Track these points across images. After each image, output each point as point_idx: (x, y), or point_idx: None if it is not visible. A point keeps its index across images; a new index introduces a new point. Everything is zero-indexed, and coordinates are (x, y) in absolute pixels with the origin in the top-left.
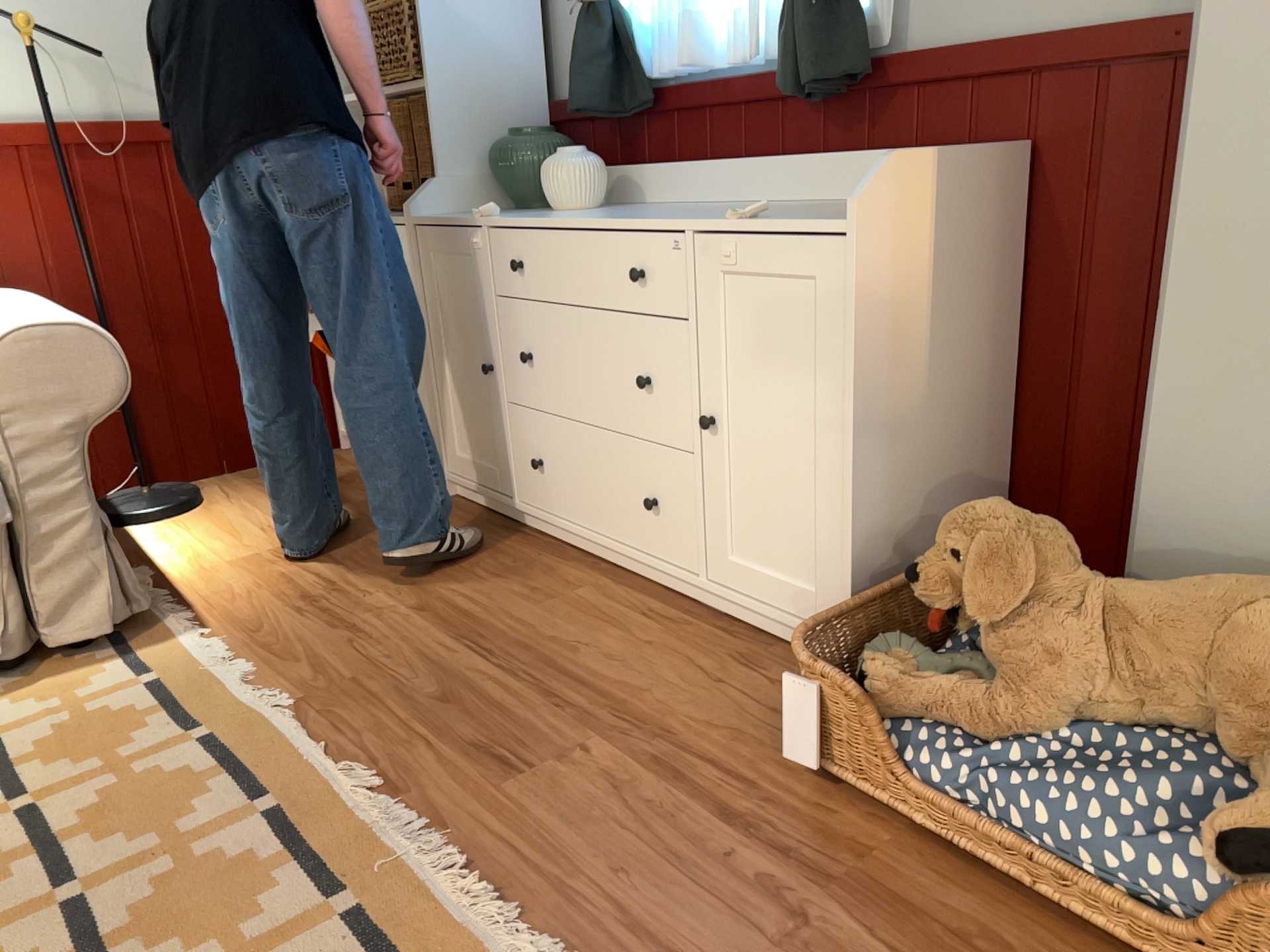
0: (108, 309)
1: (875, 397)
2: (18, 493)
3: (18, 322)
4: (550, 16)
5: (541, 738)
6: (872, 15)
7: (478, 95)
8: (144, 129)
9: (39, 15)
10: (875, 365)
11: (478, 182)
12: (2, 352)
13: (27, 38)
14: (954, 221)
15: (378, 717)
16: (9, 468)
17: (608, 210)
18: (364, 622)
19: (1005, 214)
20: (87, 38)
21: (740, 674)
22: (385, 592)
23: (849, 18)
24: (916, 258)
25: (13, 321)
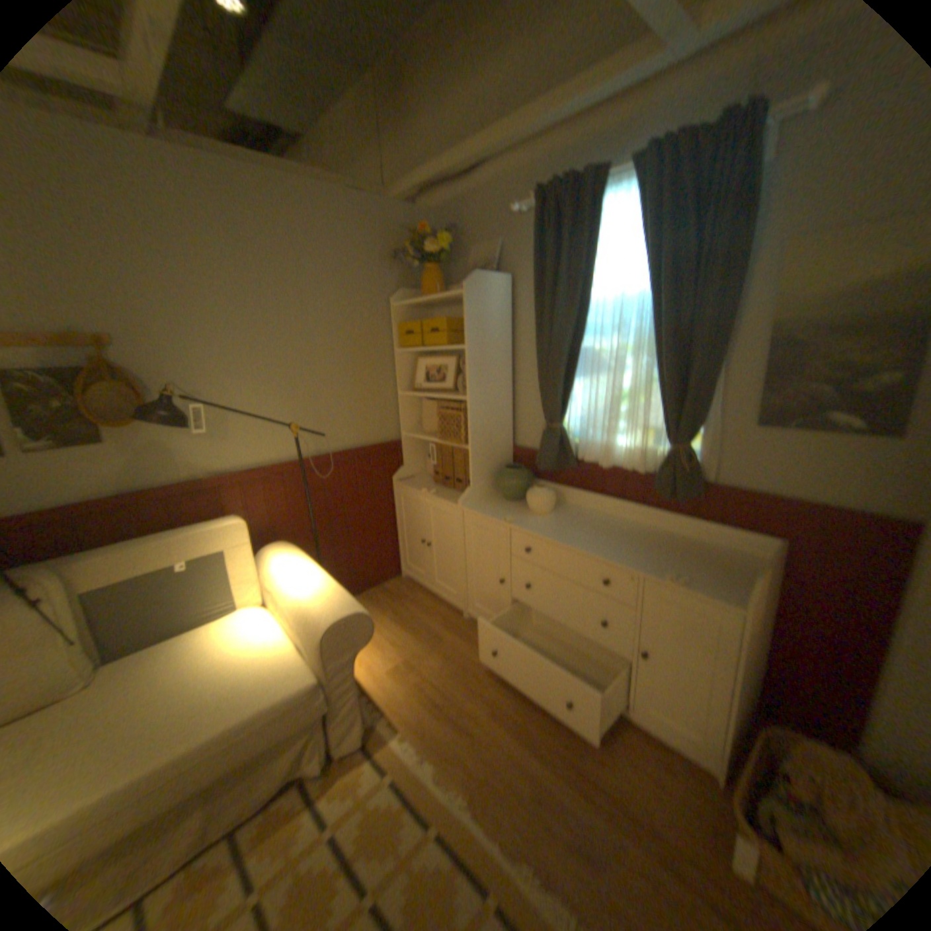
0: (312, 534)
1: (748, 675)
2: (327, 696)
3: (324, 608)
4: (516, 409)
5: (600, 838)
6: (705, 464)
7: (489, 448)
8: (334, 457)
9: (292, 412)
10: (750, 663)
11: (487, 485)
12: (326, 634)
13: (295, 432)
14: (772, 587)
15: (513, 818)
16: (325, 685)
17: (560, 515)
18: (471, 729)
19: (782, 571)
20: (311, 418)
21: (669, 781)
22: (471, 702)
23: (699, 469)
24: (764, 611)
25: (318, 603)
